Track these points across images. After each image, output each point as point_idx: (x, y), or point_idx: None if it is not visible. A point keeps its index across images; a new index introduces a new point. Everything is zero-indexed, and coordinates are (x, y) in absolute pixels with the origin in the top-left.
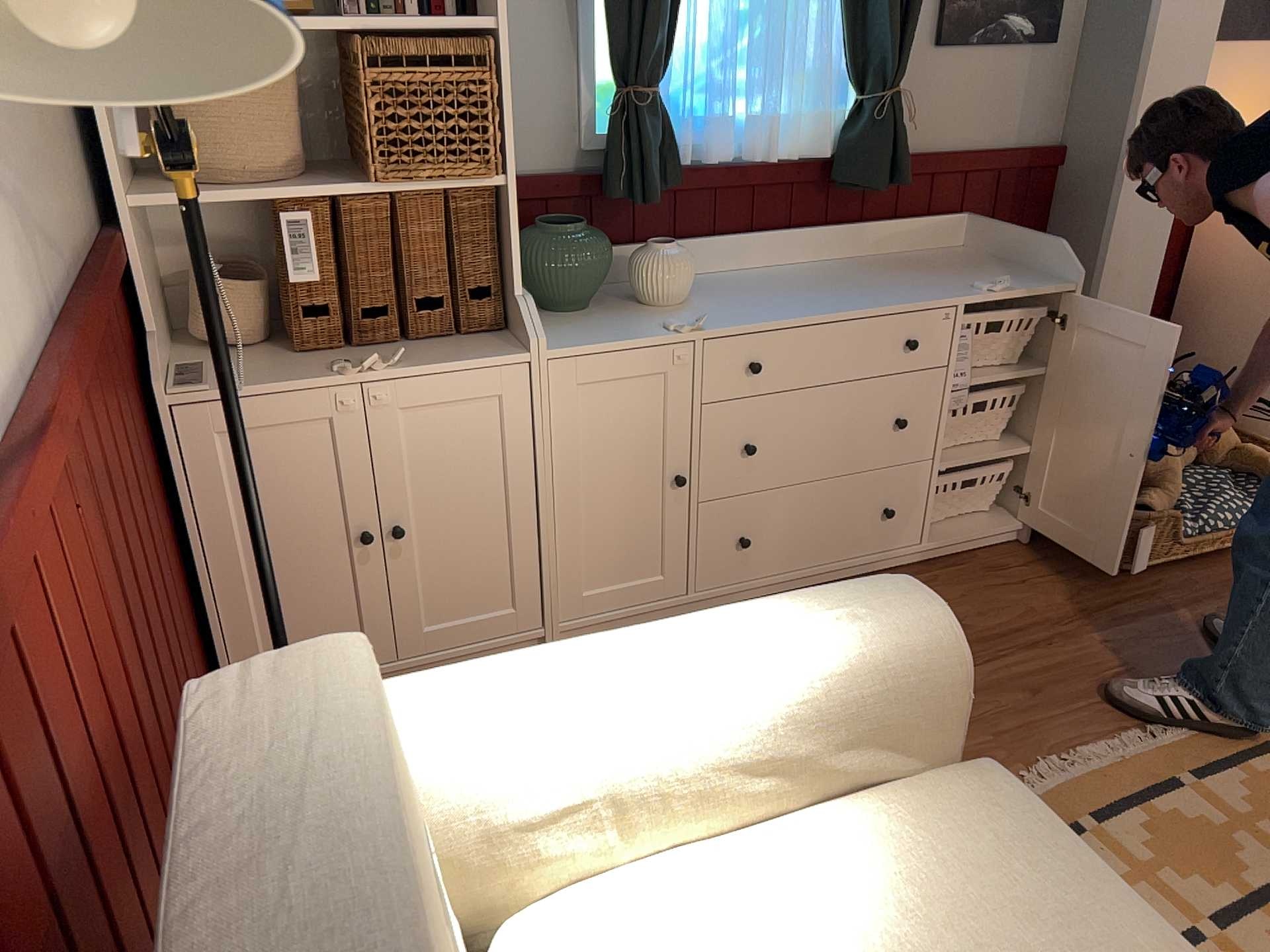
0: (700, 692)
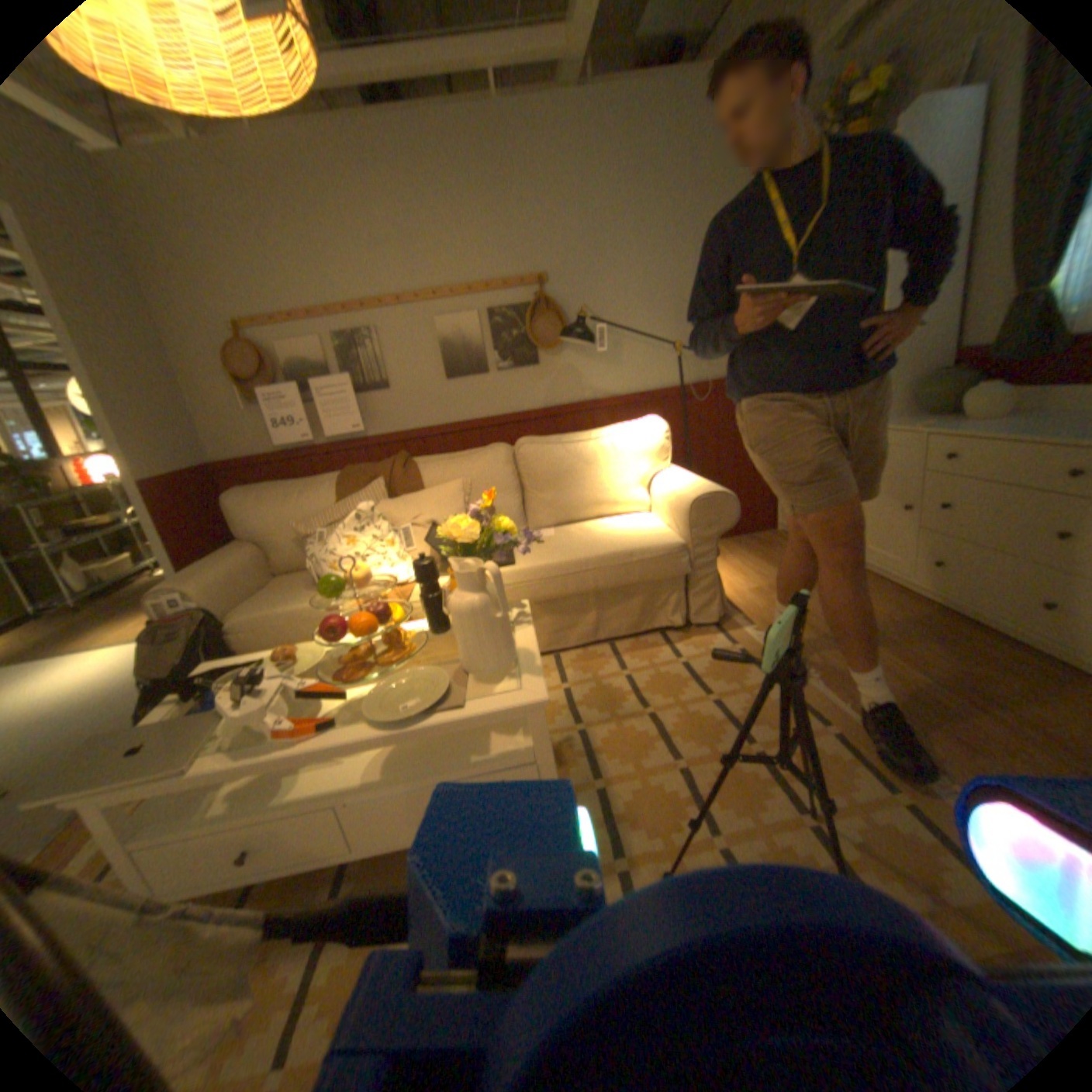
0: (667, 481)
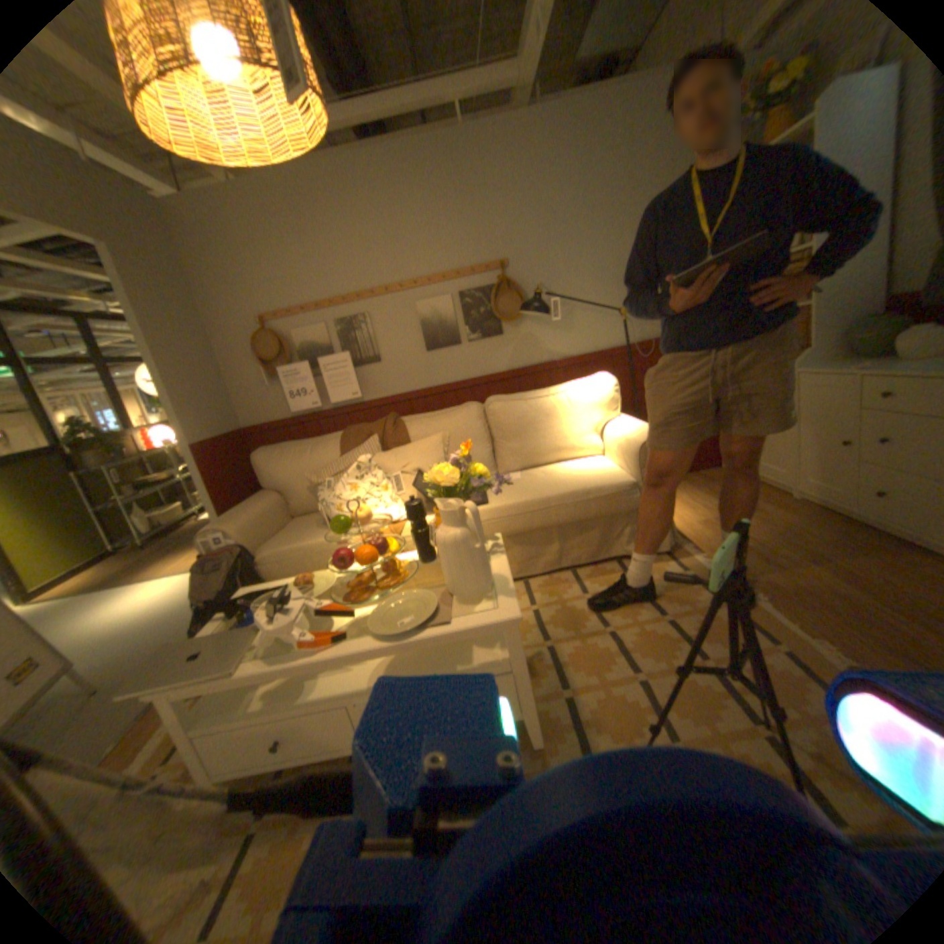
0: (618, 428)
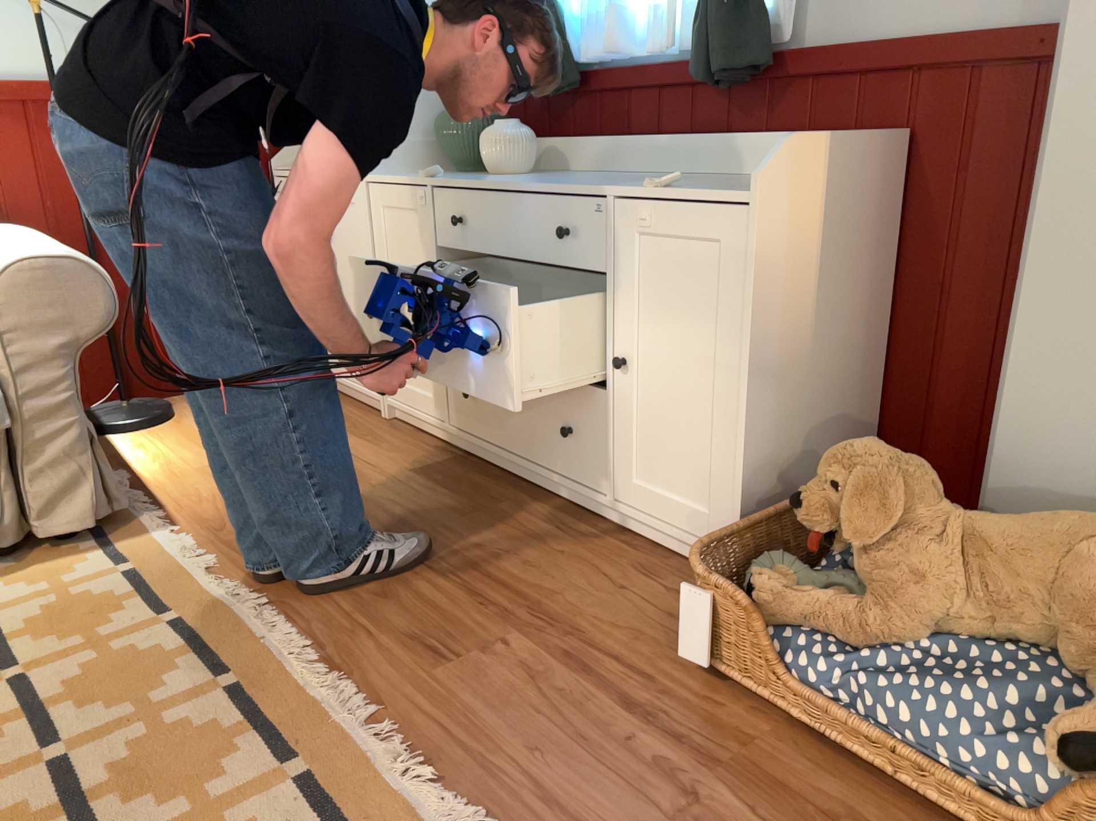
0: None
